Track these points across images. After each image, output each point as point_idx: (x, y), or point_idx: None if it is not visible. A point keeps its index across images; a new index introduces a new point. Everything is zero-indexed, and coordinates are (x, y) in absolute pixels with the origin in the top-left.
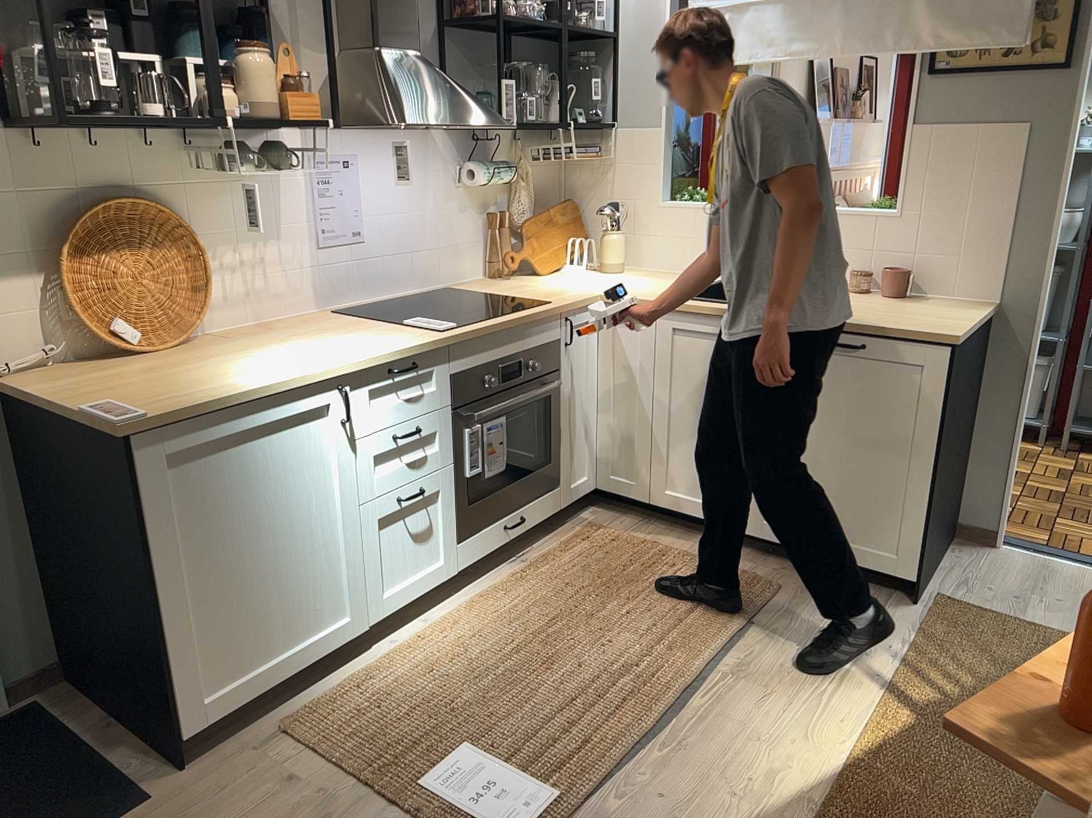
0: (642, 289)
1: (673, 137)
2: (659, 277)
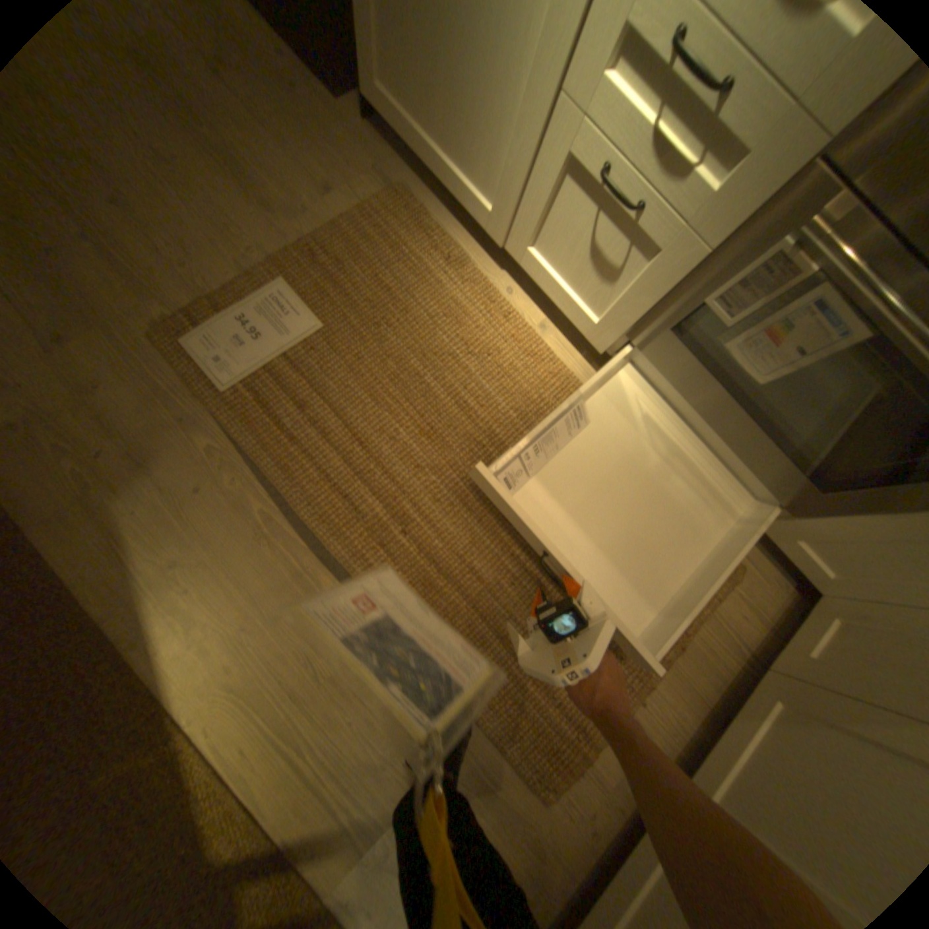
0: None
1: None
2: None
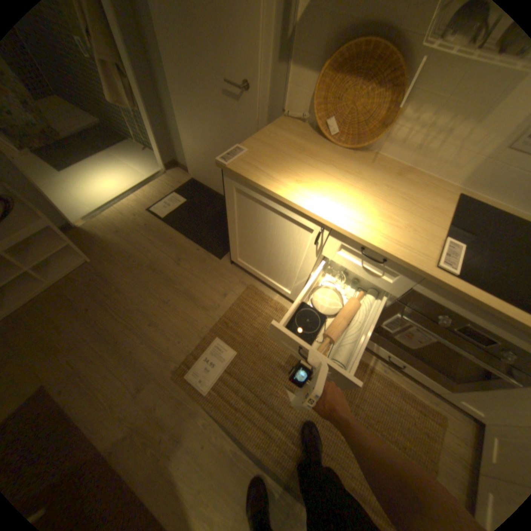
0: None
1: None
2: None
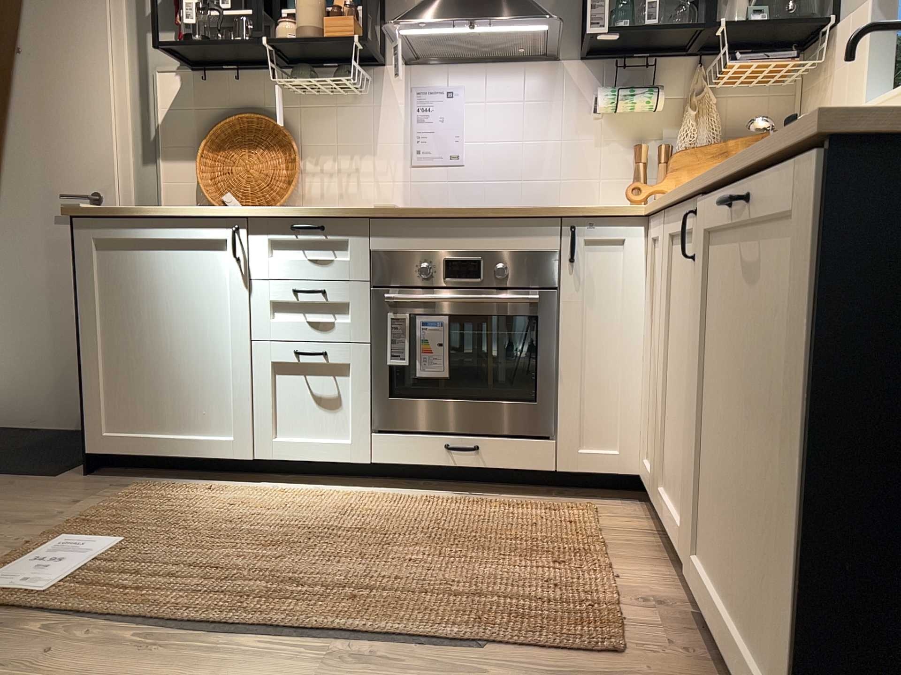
0: None
1: (894, 10)
2: None
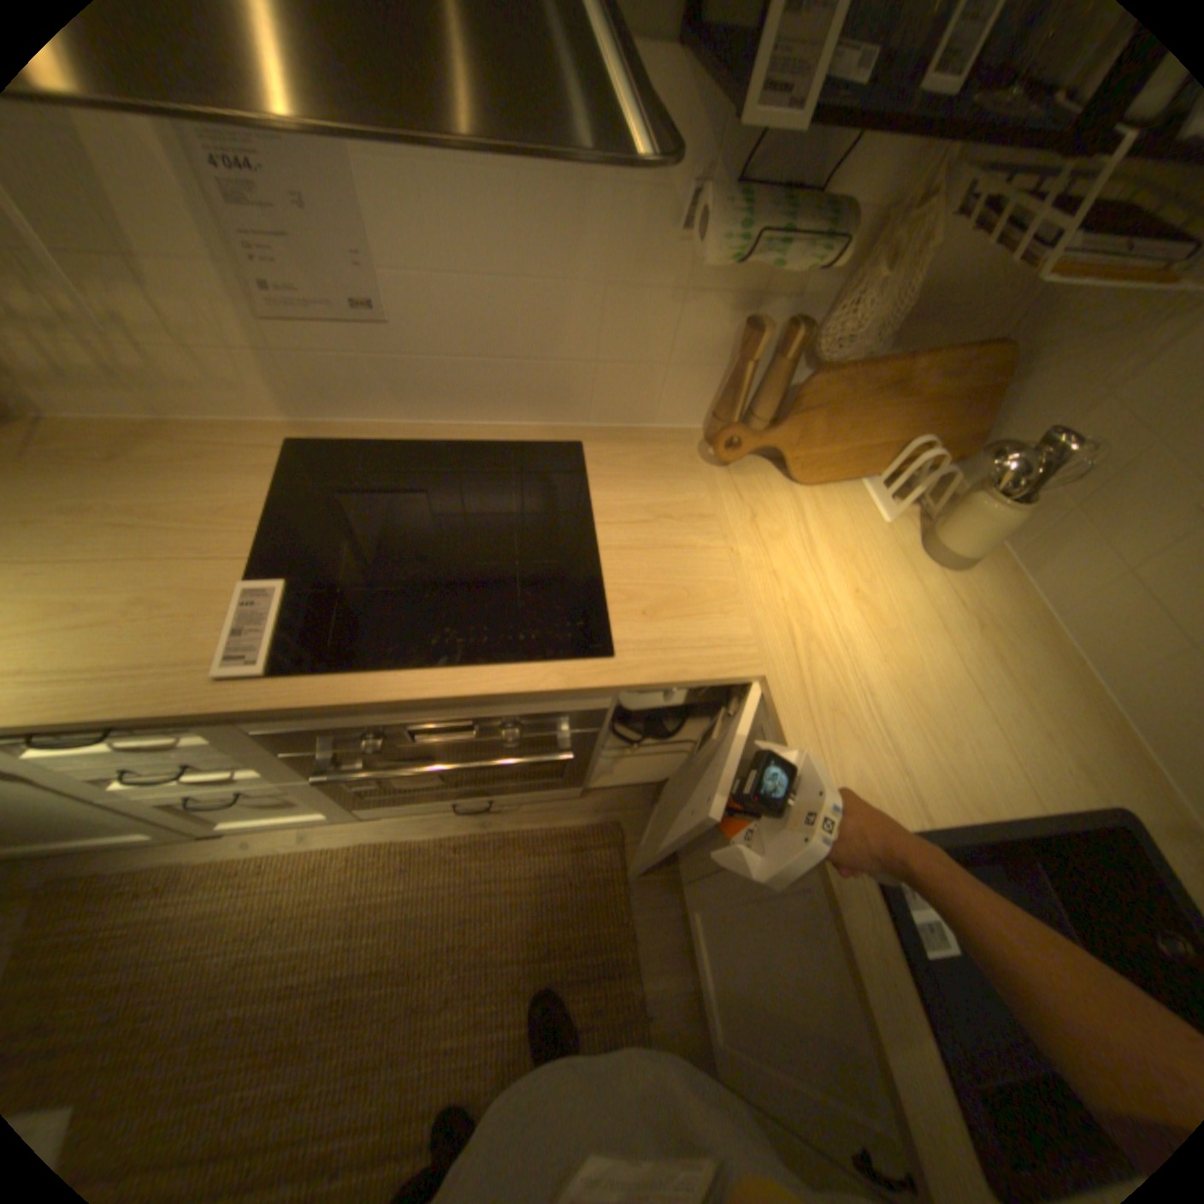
0: (876, 718)
1: None
2: (1005, 657)
